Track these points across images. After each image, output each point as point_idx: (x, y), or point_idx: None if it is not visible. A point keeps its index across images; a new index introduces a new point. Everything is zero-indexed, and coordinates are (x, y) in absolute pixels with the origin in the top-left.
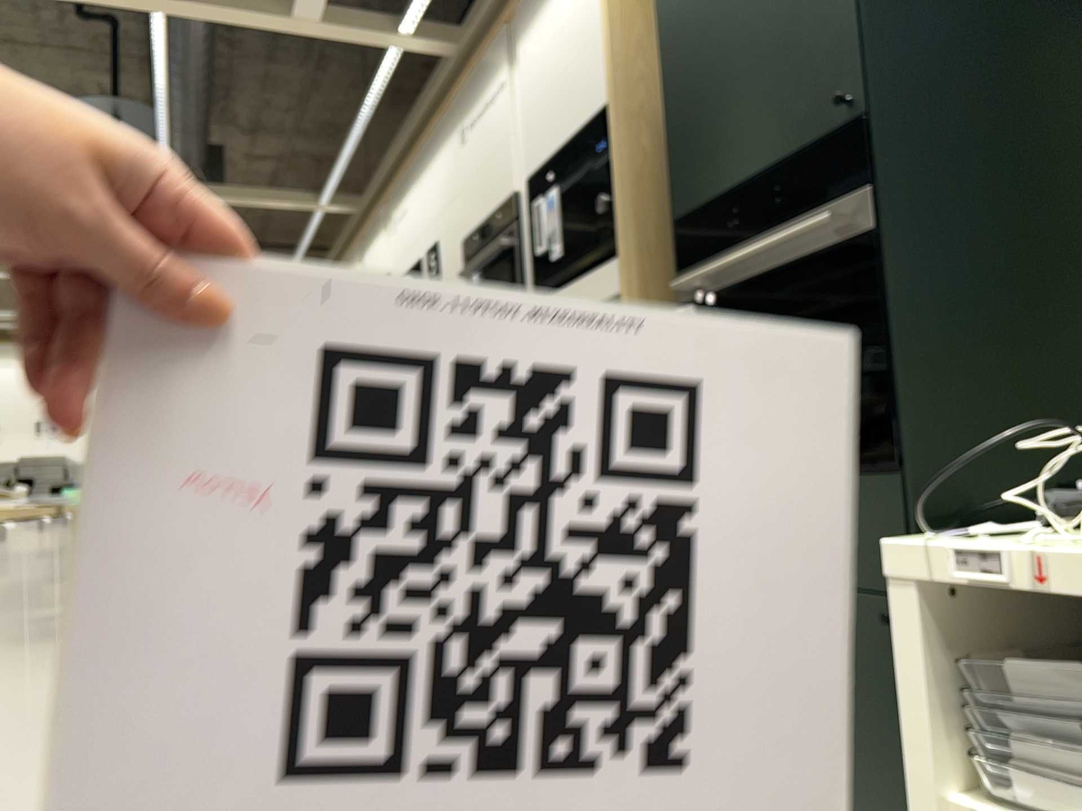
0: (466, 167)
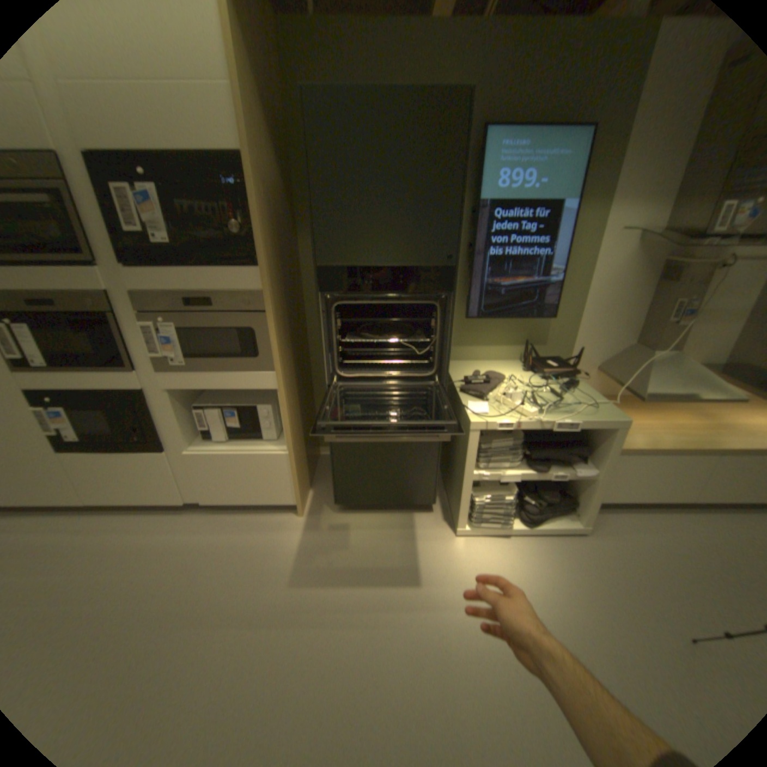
0: None
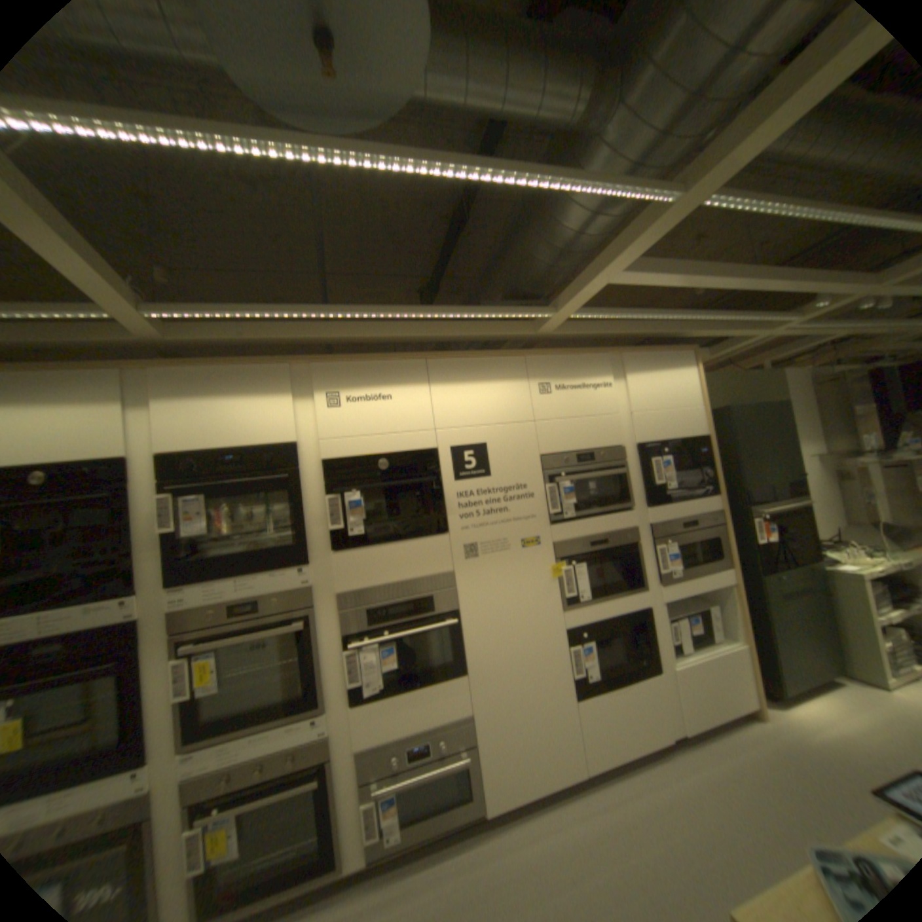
0: (549, 409)
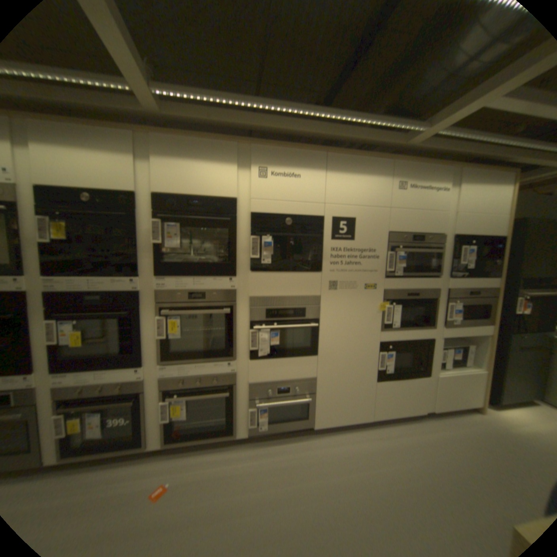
0: (403, 200)
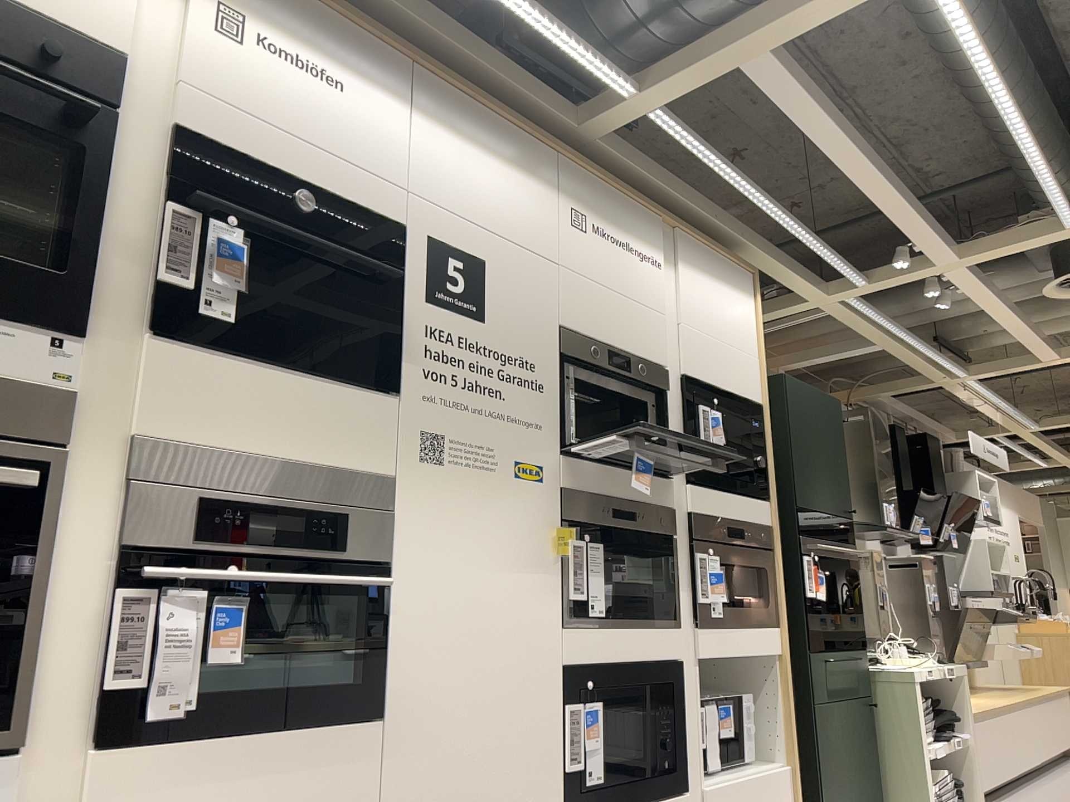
0: (581, 255)
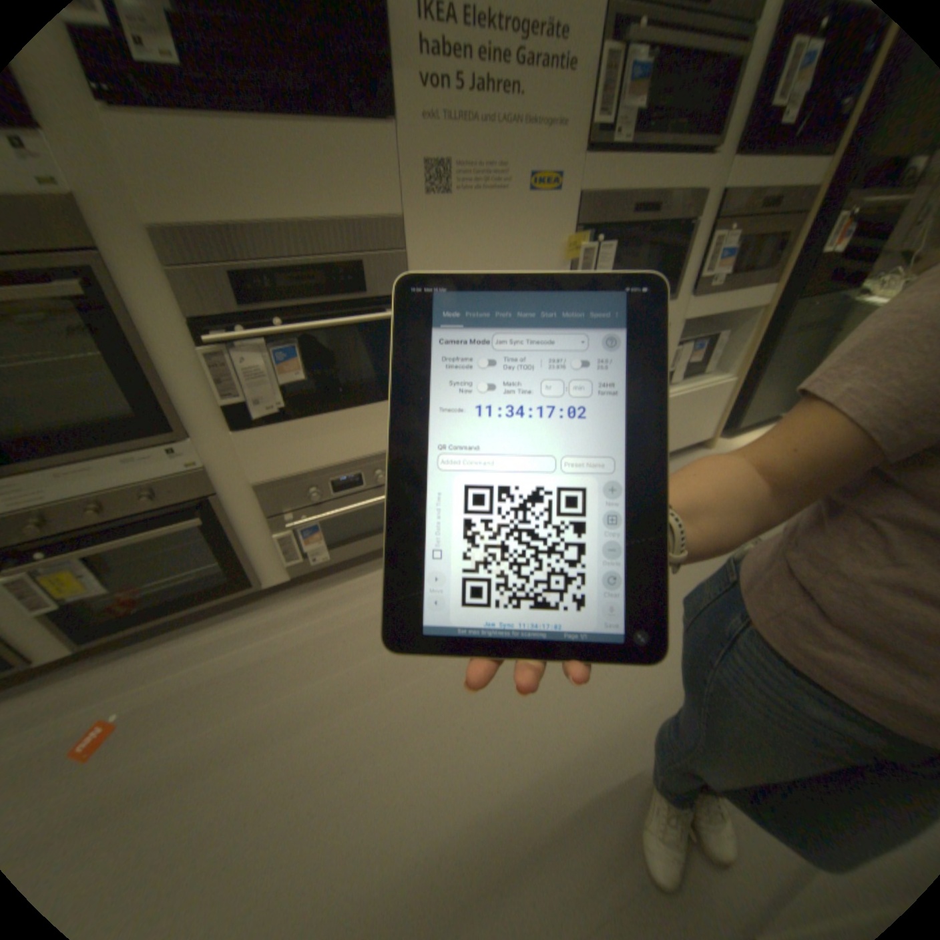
0: None
